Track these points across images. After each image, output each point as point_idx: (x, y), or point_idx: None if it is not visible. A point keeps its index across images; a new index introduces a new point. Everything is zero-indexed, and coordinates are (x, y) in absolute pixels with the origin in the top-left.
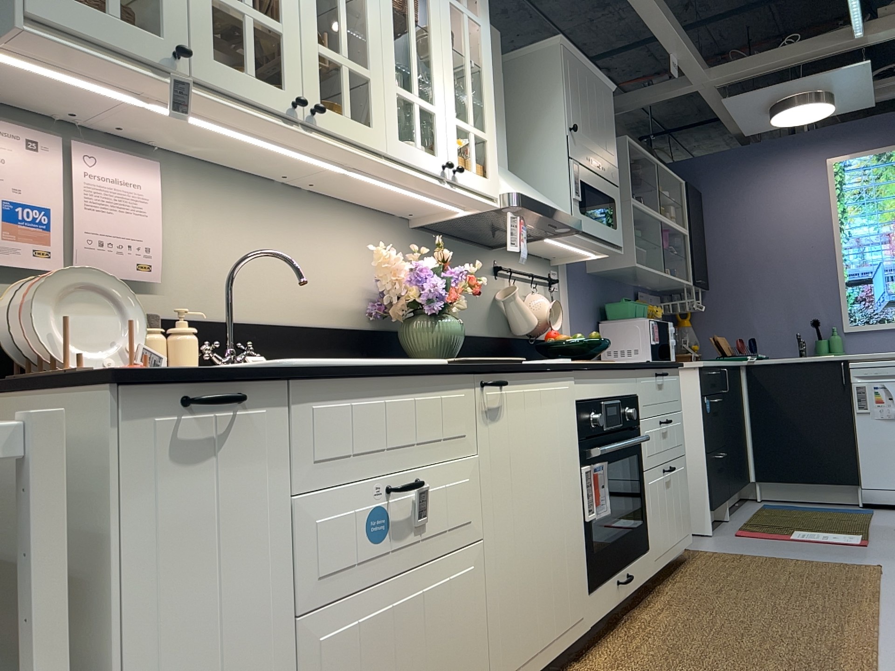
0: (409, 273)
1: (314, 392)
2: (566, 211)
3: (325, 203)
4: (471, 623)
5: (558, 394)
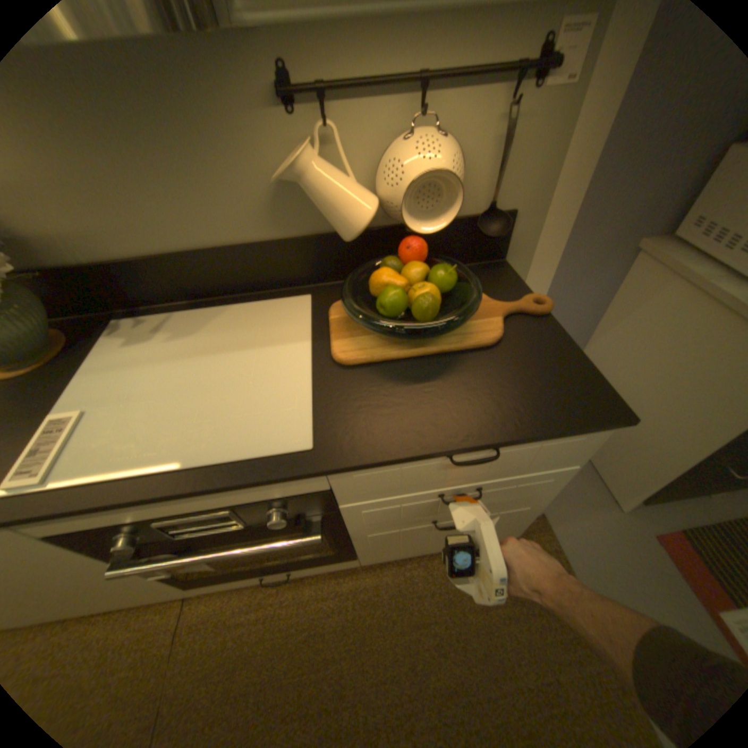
0: None
1: None
2: None
3: None
4: None
5: None
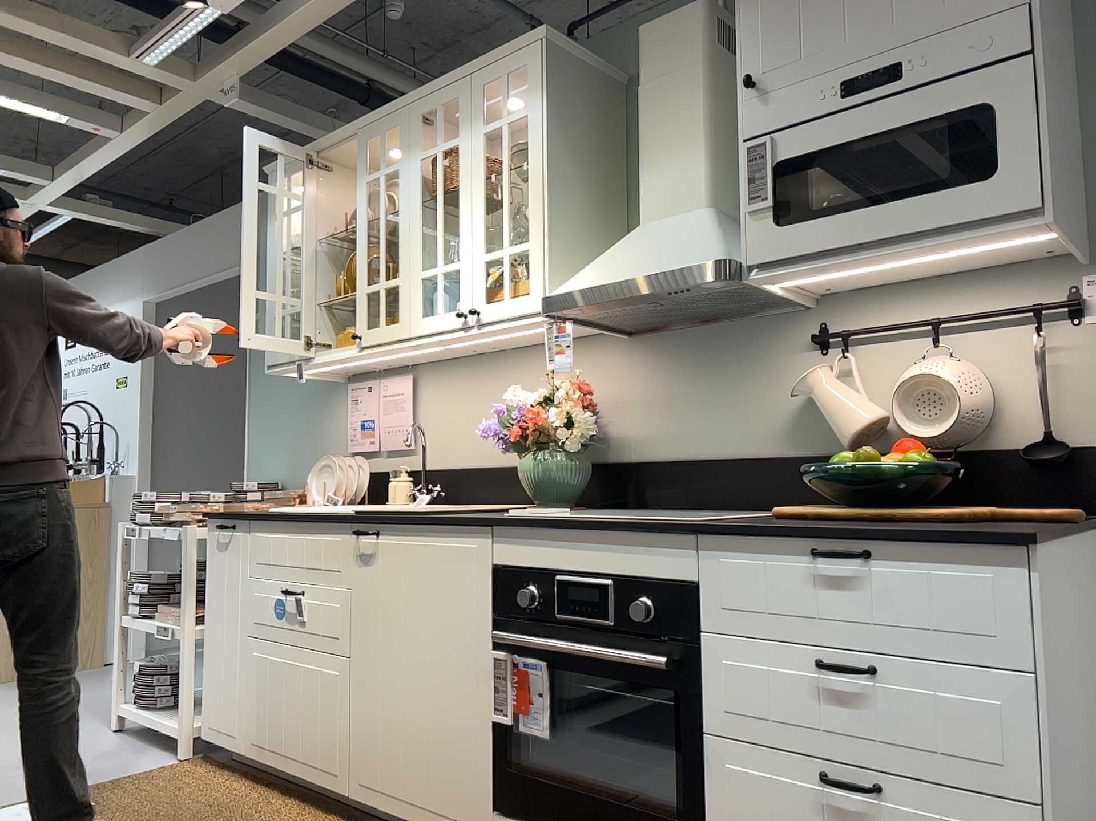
0: (498, 416)
1: (259, 526)
2: (697, 256)
3: (523, 352)
4: (334, 713)
5: (452, 552)
